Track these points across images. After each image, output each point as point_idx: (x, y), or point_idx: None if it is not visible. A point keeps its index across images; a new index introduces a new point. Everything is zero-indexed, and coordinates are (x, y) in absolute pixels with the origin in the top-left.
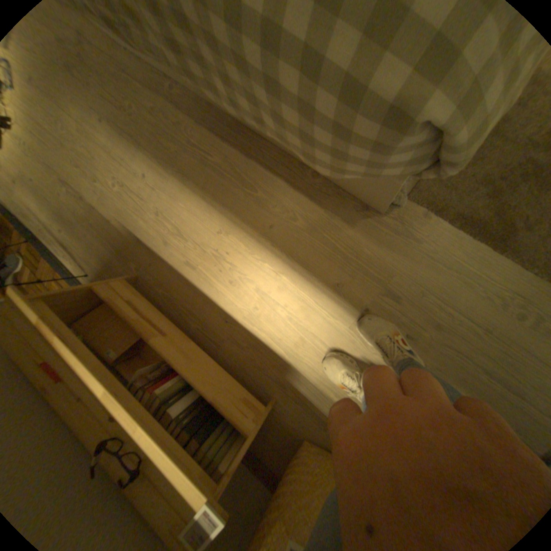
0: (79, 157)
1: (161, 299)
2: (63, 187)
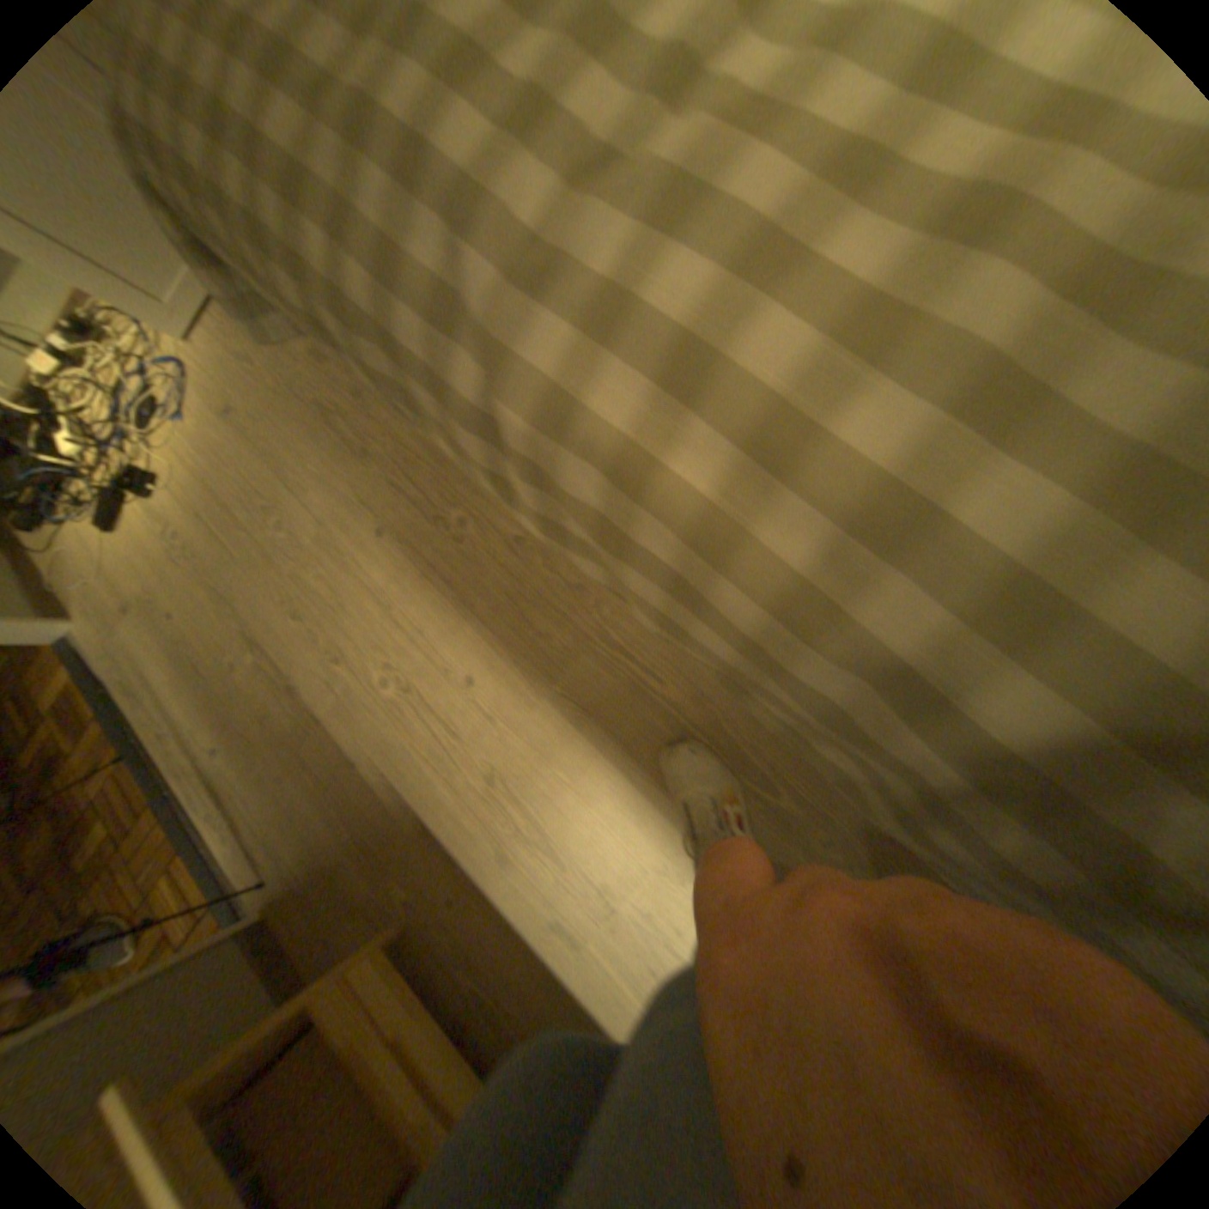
0: (303, 596)
1: (462, 1002)
2: (246, 652)
